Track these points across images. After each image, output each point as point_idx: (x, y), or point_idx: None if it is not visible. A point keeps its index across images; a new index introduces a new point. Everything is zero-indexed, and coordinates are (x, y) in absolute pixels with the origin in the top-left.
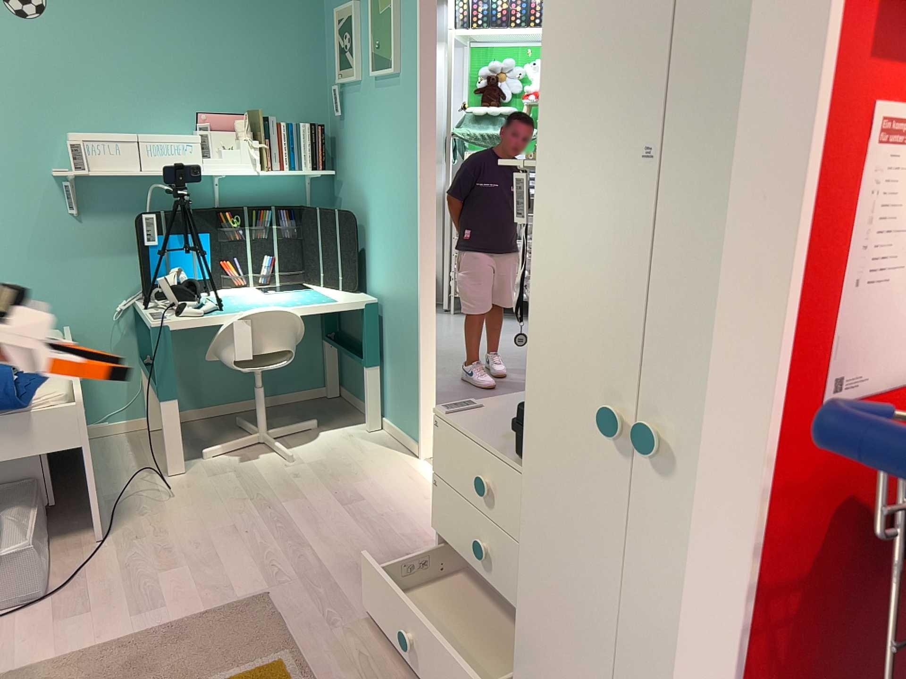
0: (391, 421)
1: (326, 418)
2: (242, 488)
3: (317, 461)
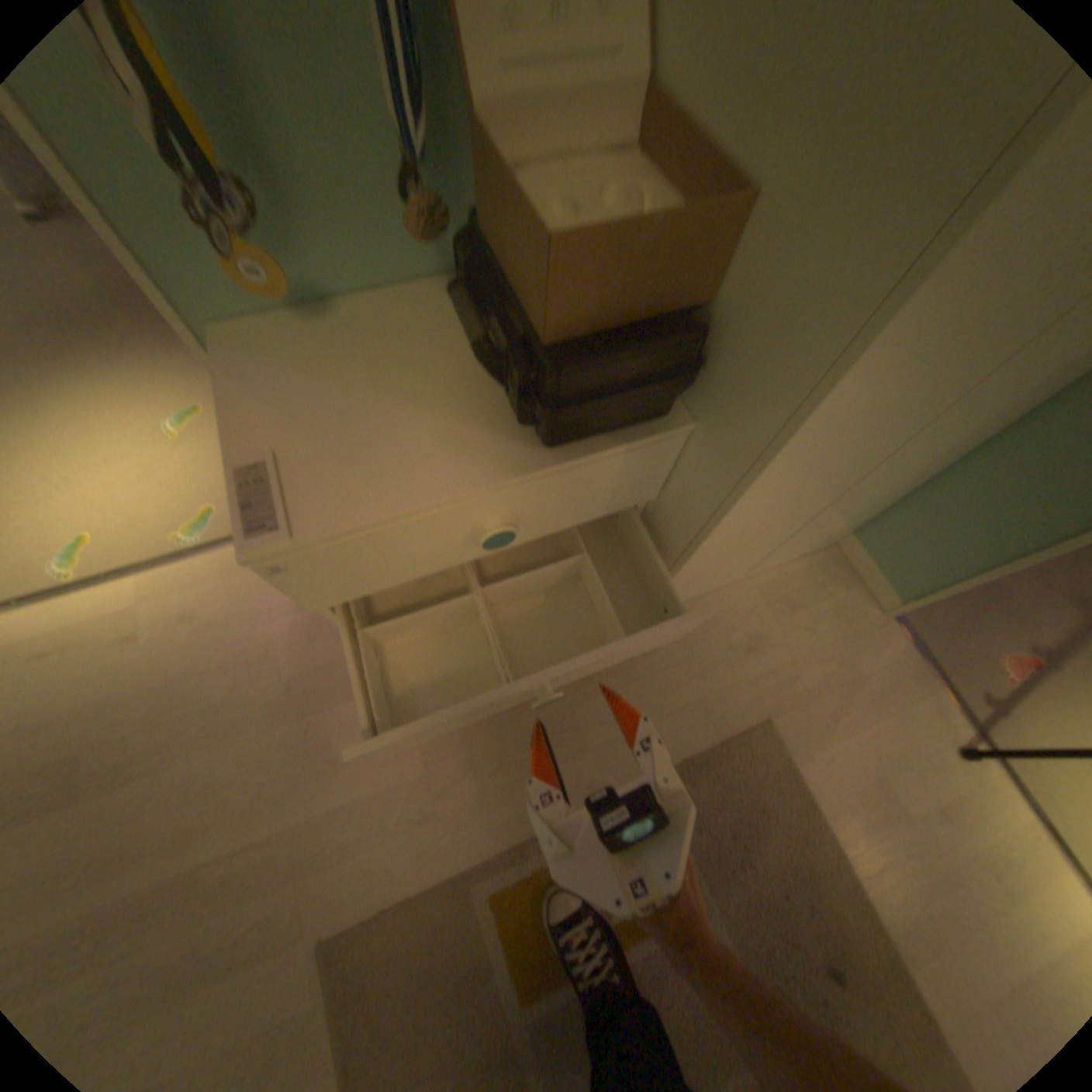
0: None
1: None
2: None
3: None
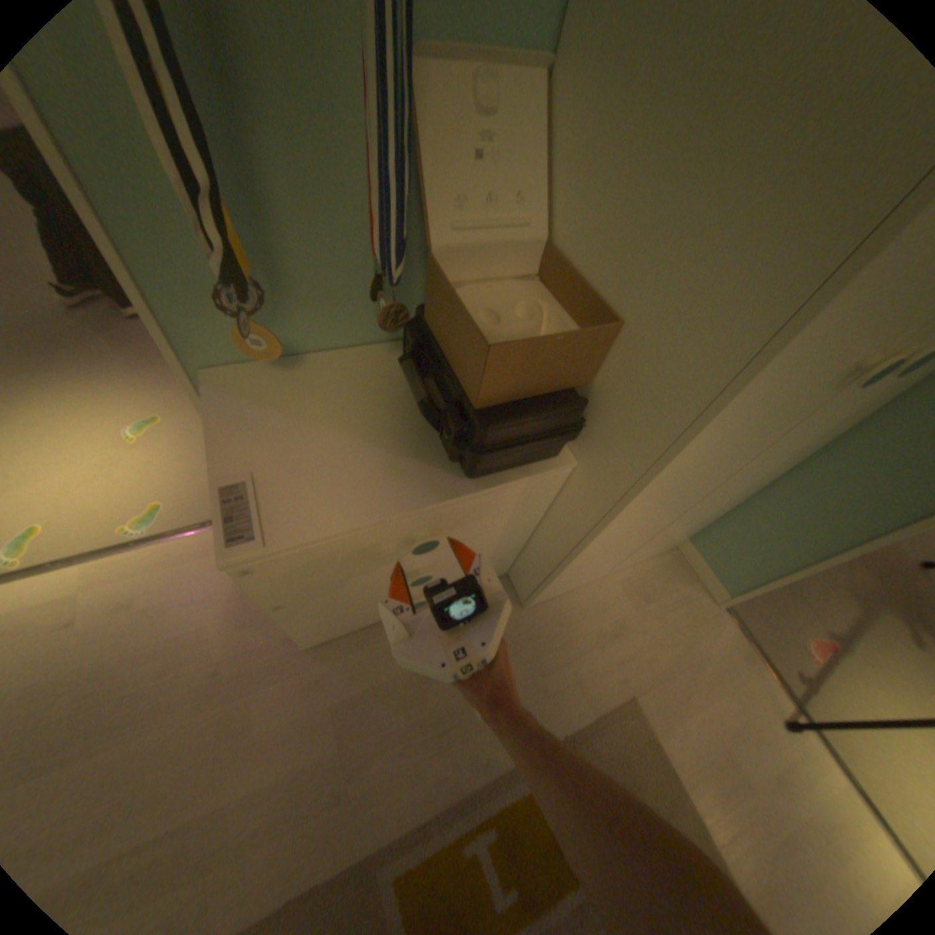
0: None
1: None
2: None
3: None
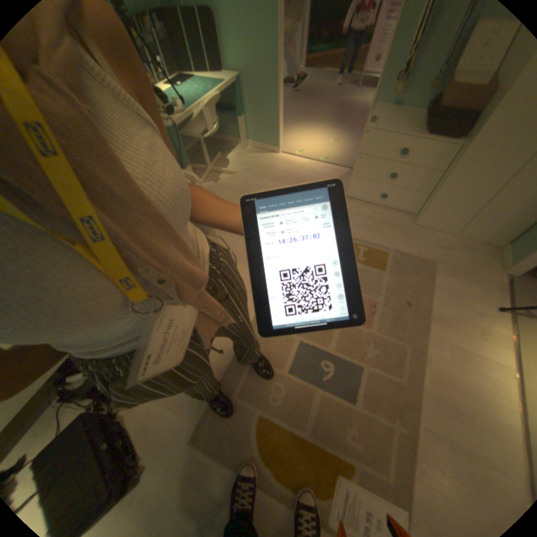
0: (252, 141)
1: (217, 150)
2: (233, 193)
3: (244, 170)
